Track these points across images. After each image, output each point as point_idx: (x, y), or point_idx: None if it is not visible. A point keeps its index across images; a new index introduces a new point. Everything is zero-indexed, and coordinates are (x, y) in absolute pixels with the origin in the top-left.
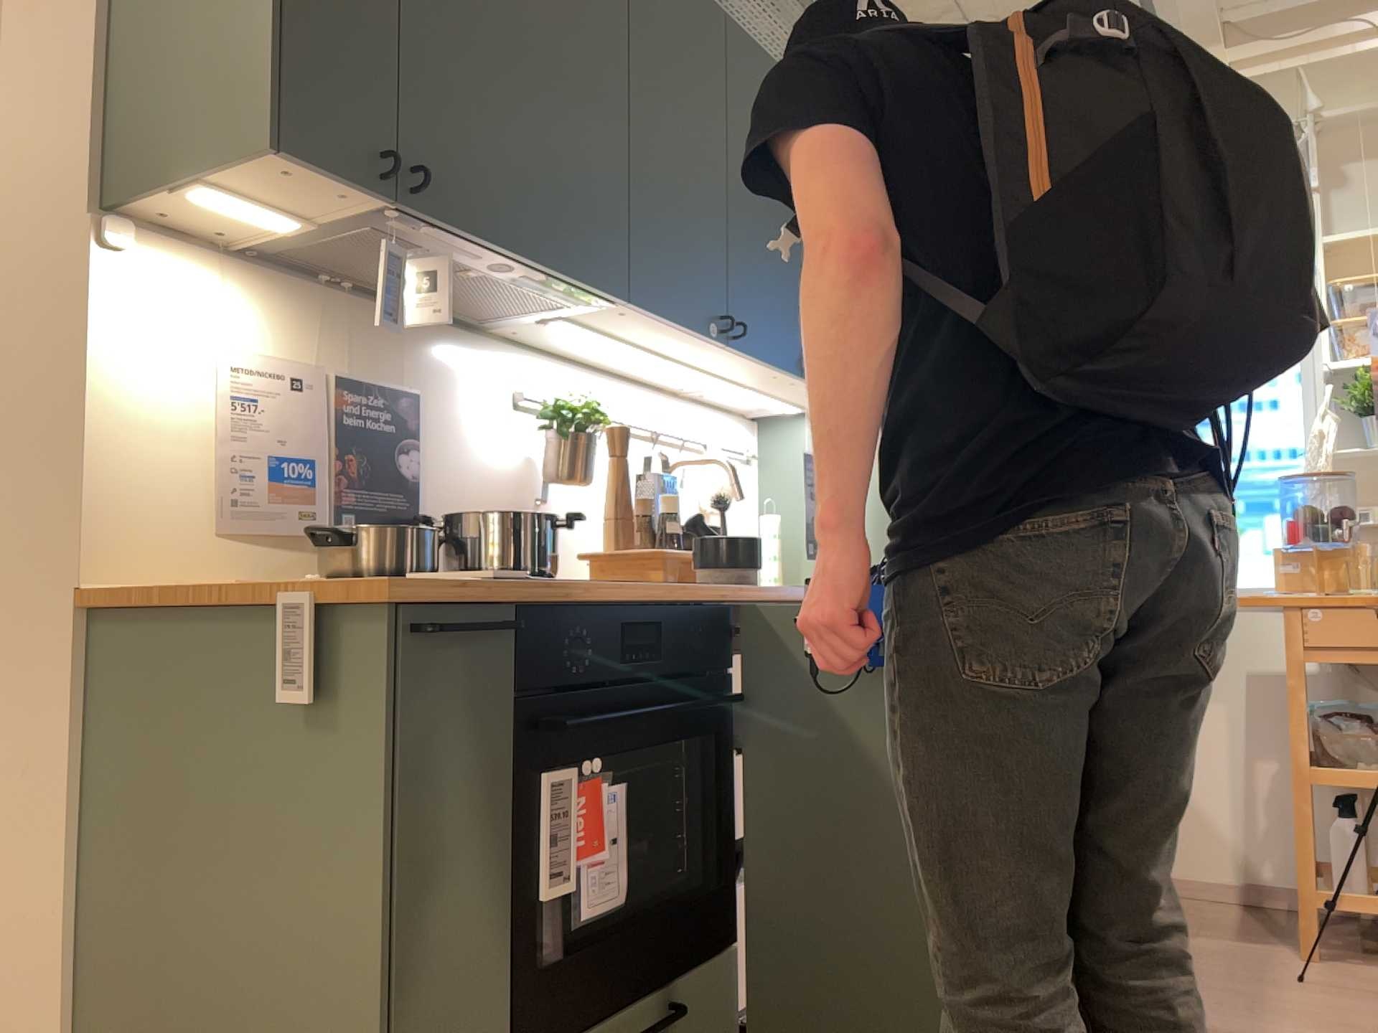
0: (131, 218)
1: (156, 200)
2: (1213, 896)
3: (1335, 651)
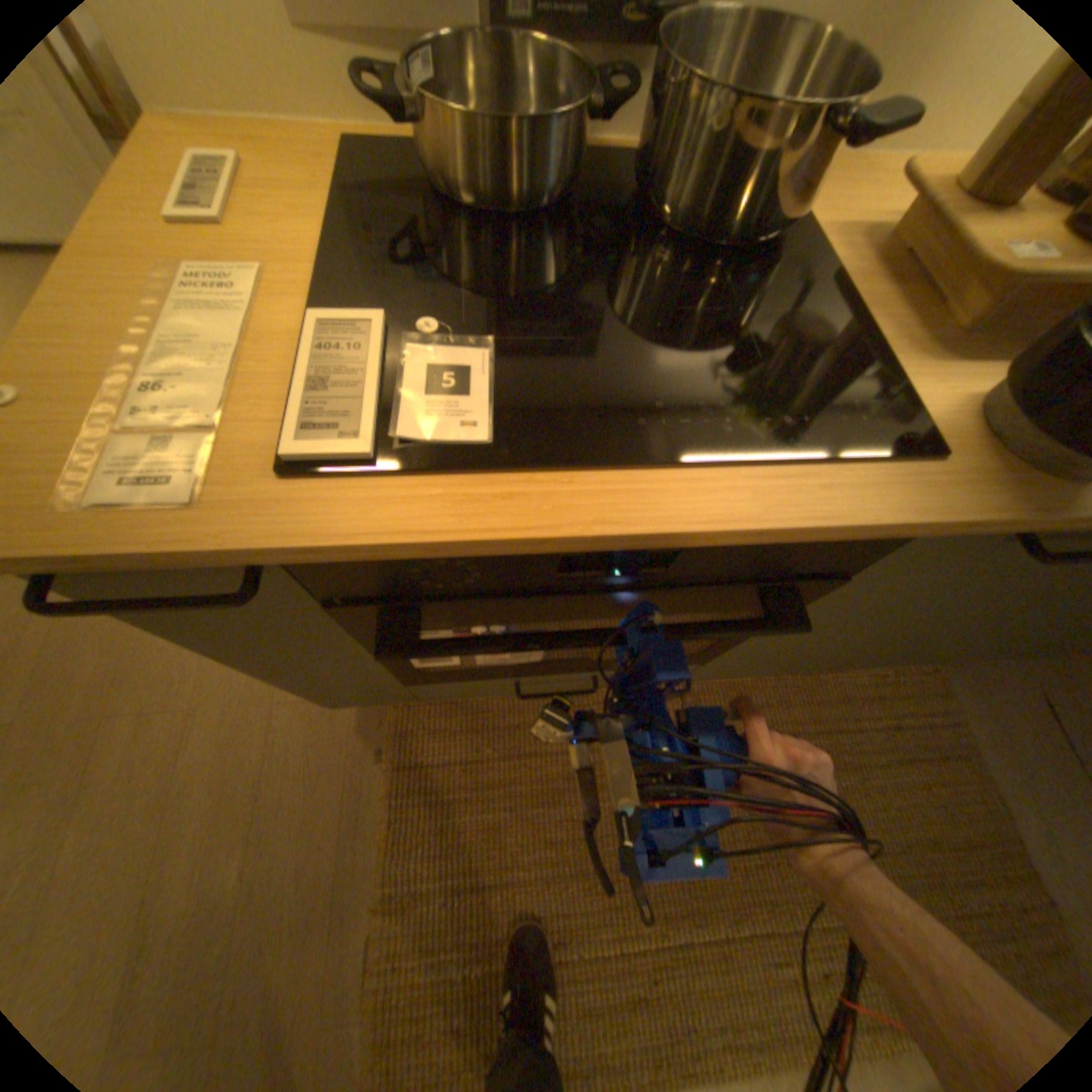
0: None
1: None
2: None
3: None
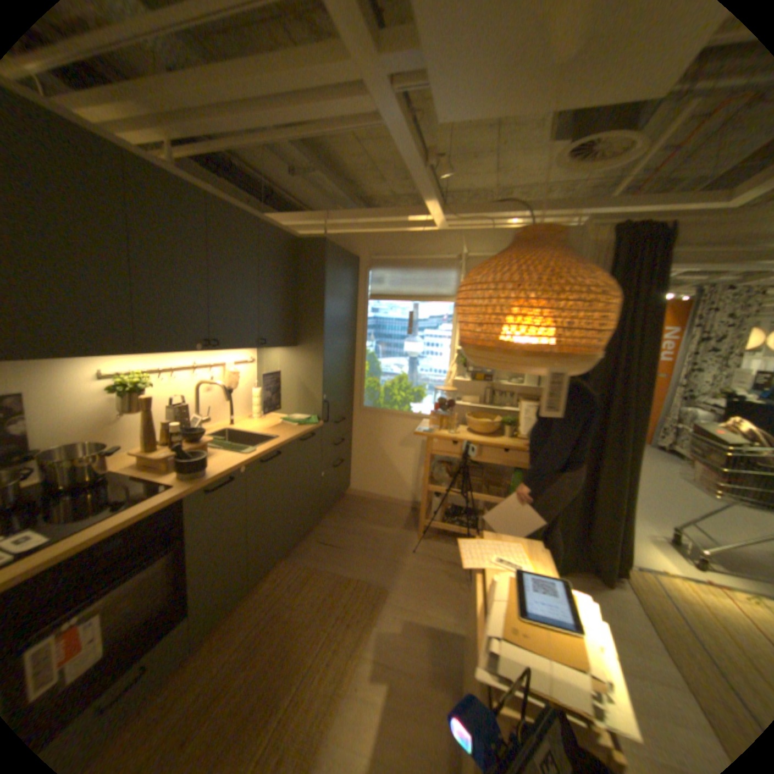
0: None
1: None
2: (403, 506)
3: (439, 453)
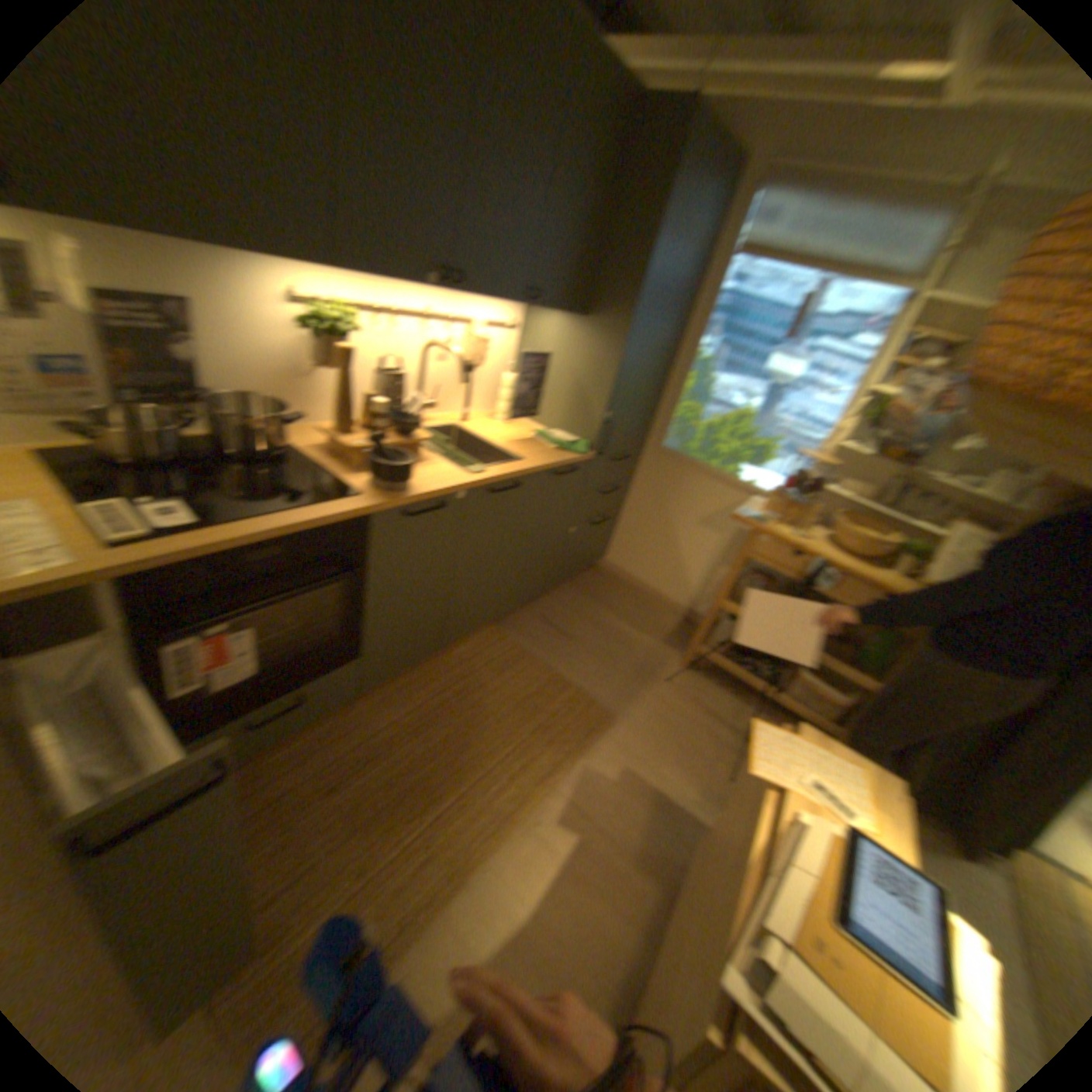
0: None
1: None
2: (671, 610)
3: (761, 560)
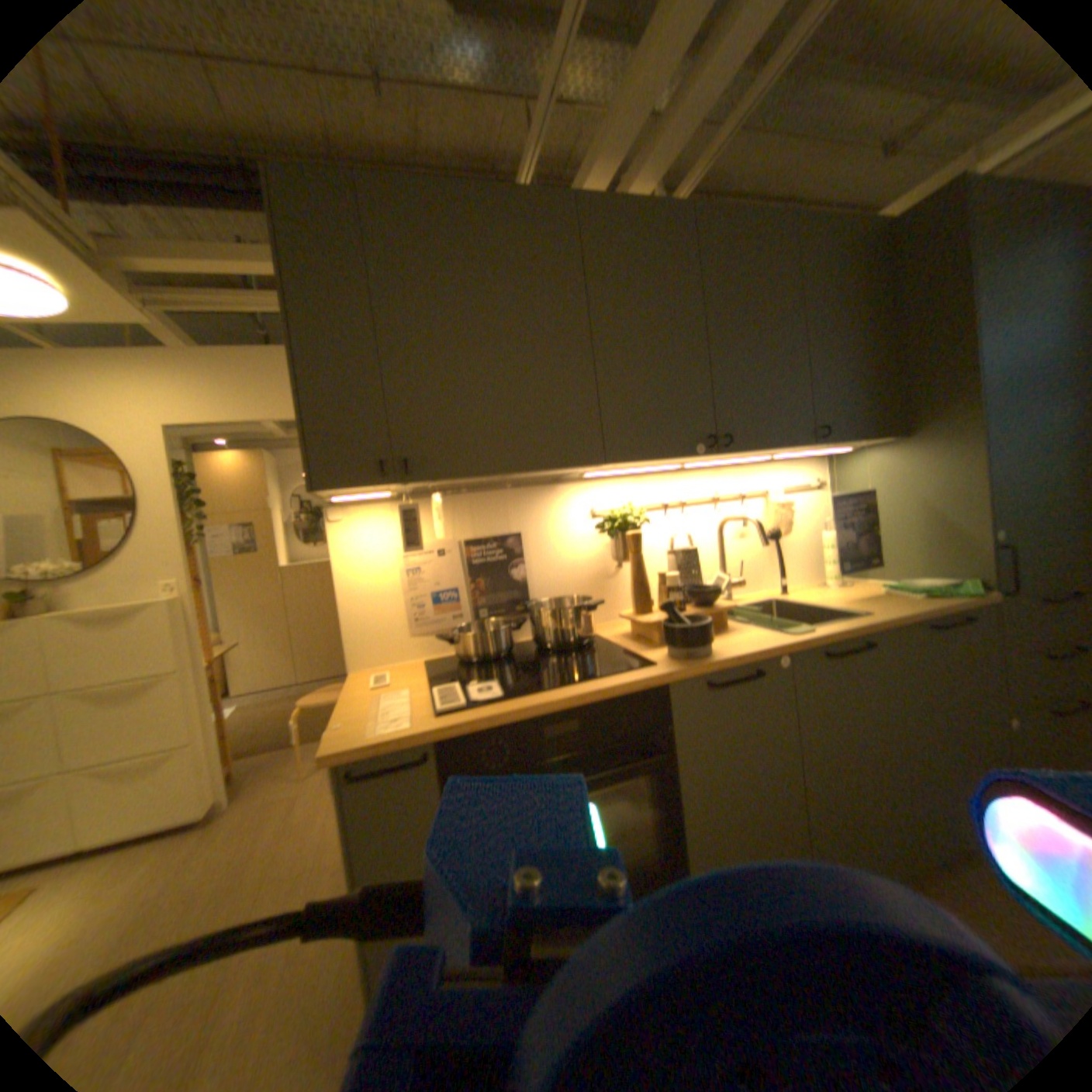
0: (342, 500)
1: (333, 497)
2: None
3: None
